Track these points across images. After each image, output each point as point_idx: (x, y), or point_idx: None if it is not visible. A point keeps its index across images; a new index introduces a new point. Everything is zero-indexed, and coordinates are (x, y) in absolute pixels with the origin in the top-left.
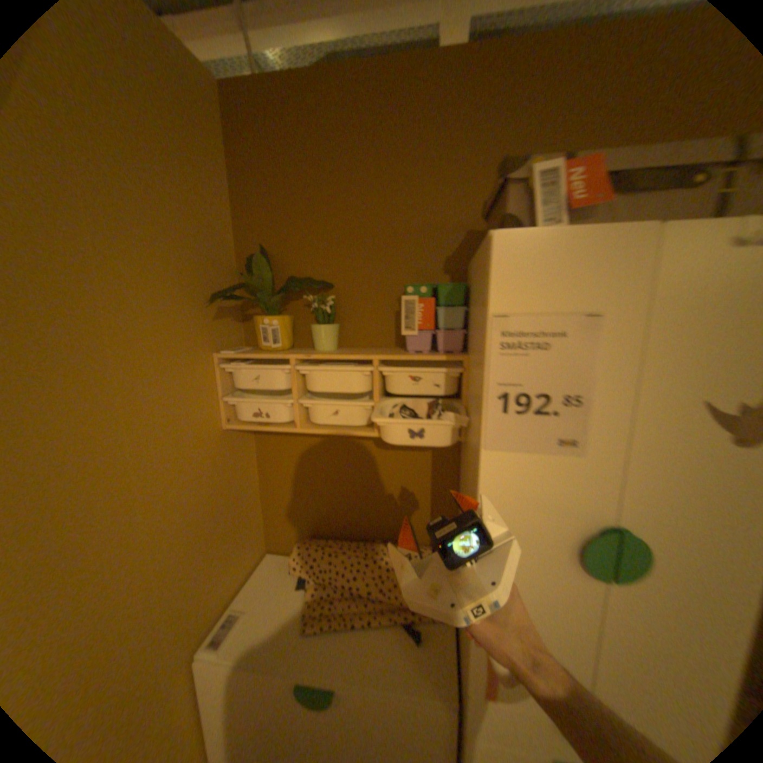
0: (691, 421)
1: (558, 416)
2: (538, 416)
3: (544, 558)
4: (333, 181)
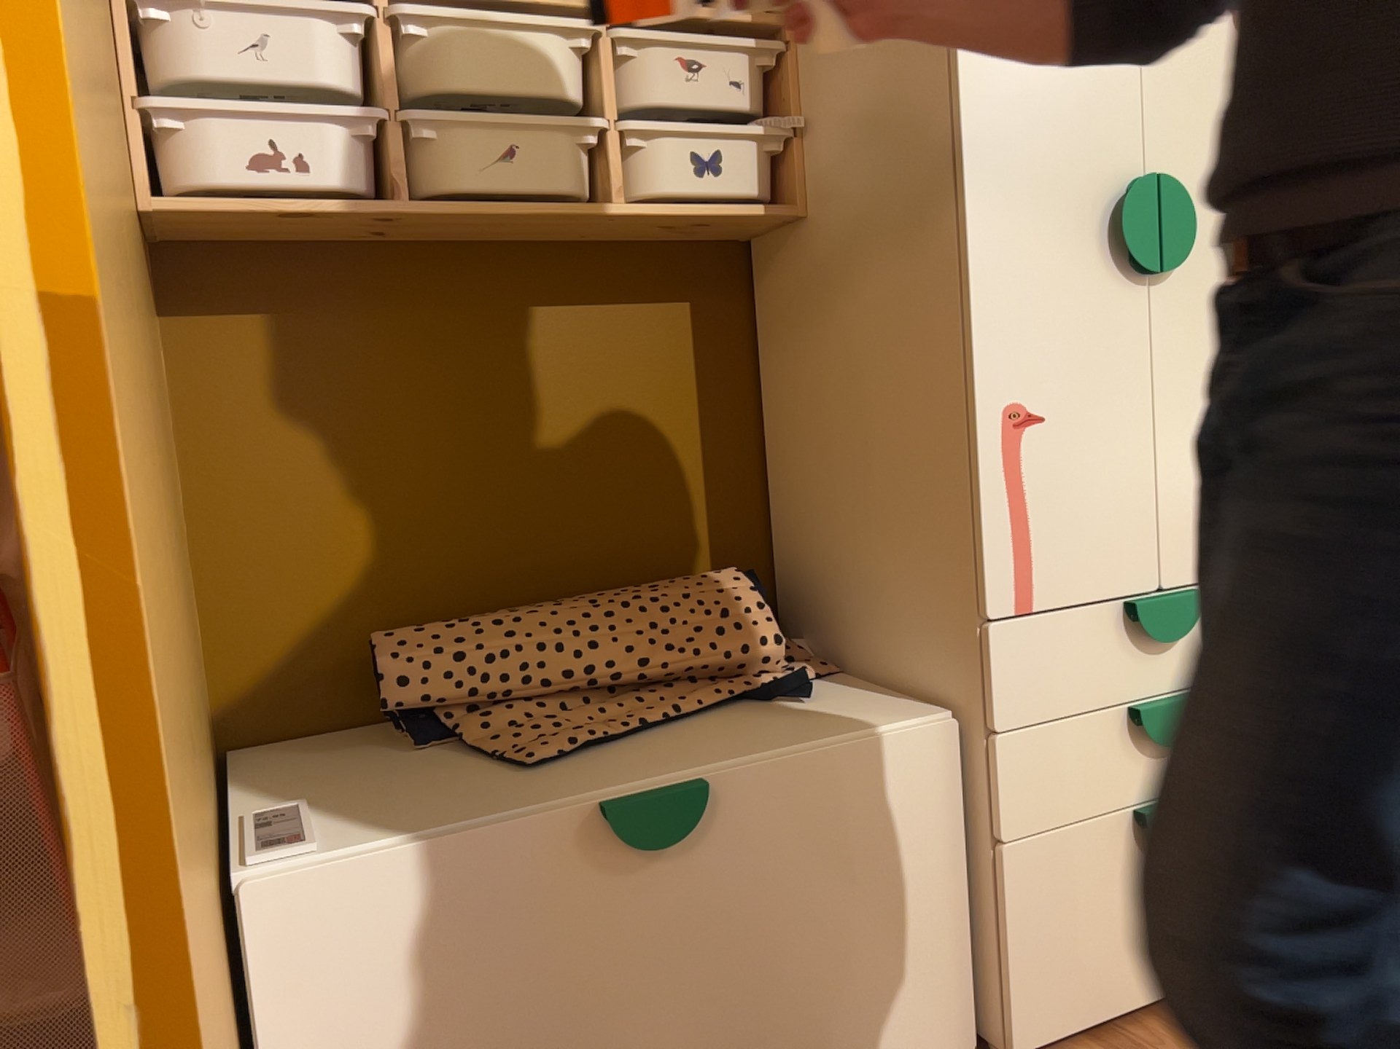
0: None
1: None
2: None
3: (1066, 255)
4: None
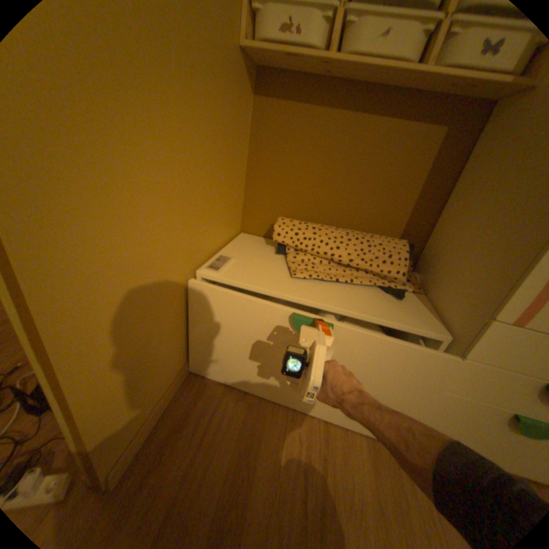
0: None
1: None
2: None
3: None
4: None
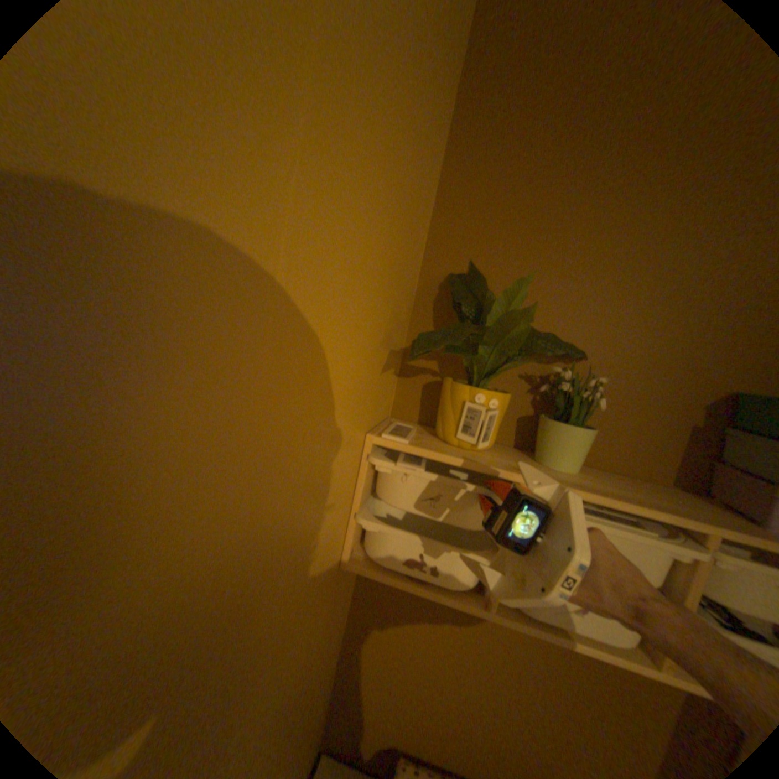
0: None
1: None
2: None
3: None
4: (641, 183)
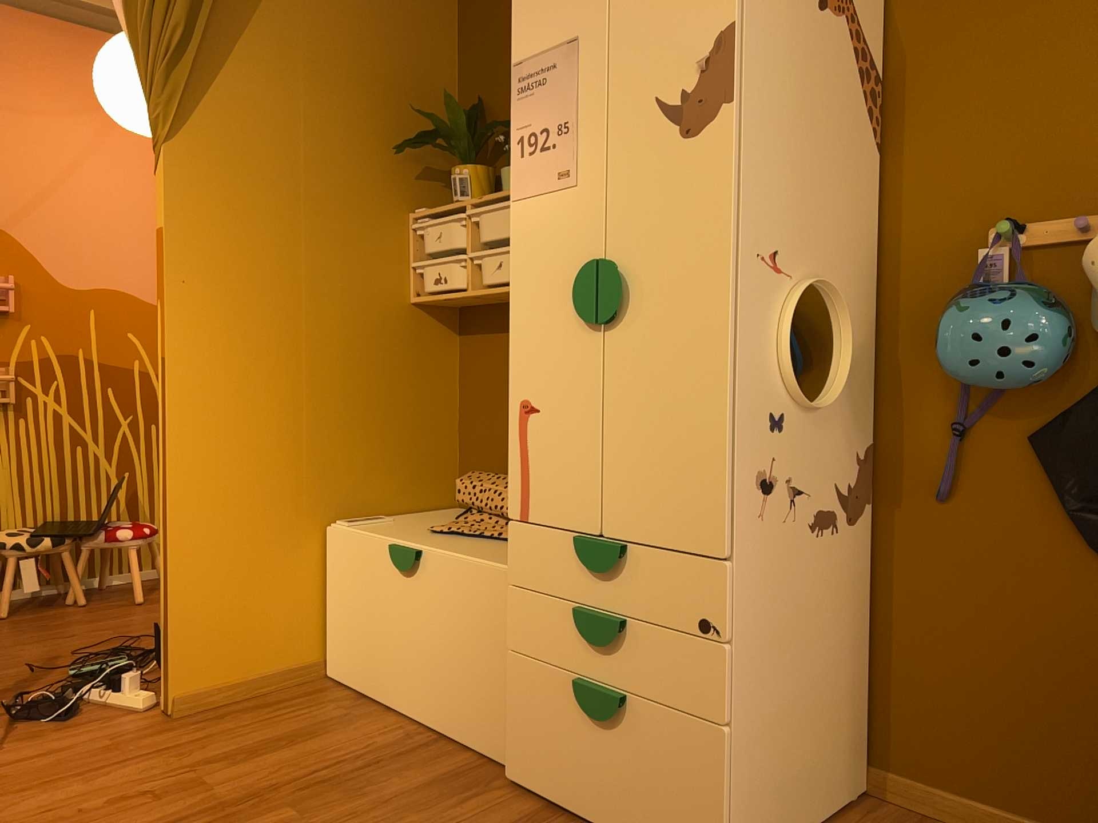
0: (646, 122)
1: (555, 148)
2: (542, 152)
3: (554, 313)
4: None
